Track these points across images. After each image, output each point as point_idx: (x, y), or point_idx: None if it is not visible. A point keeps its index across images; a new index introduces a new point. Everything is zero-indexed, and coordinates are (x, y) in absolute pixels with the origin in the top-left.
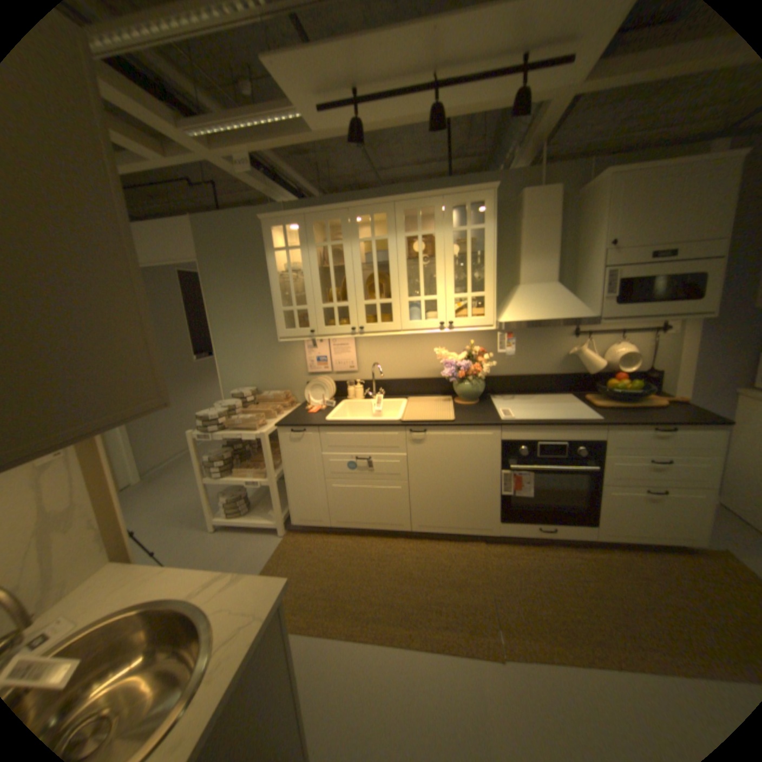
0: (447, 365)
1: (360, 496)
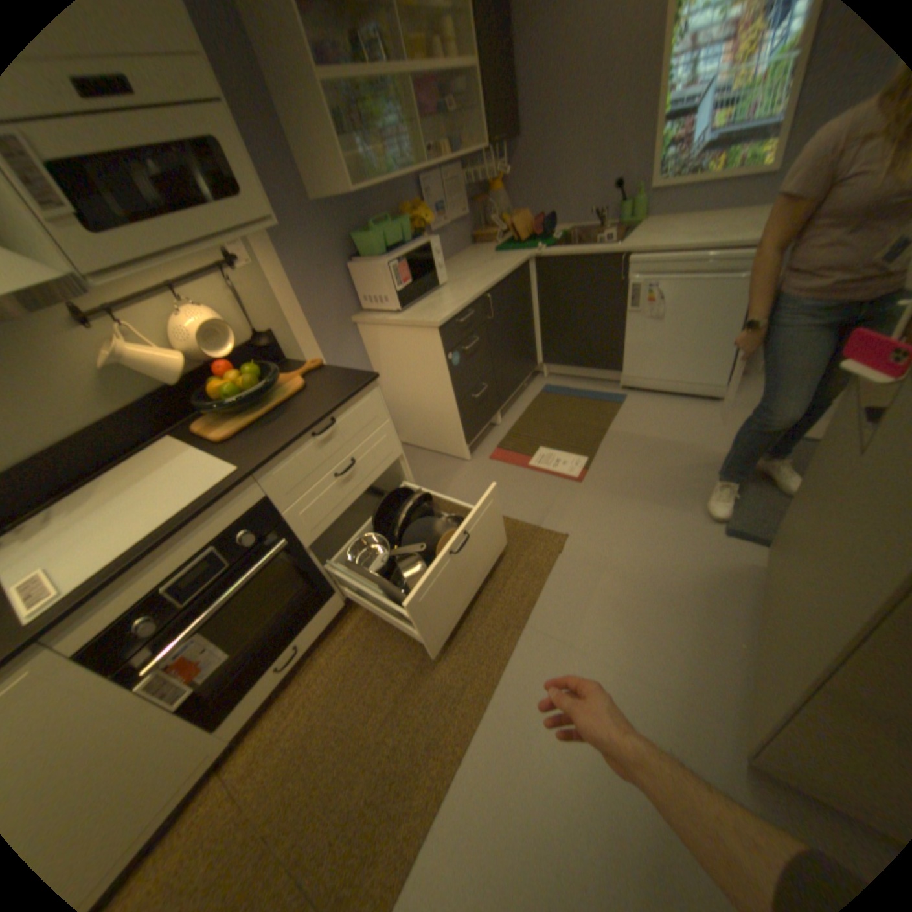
0: None
1: None
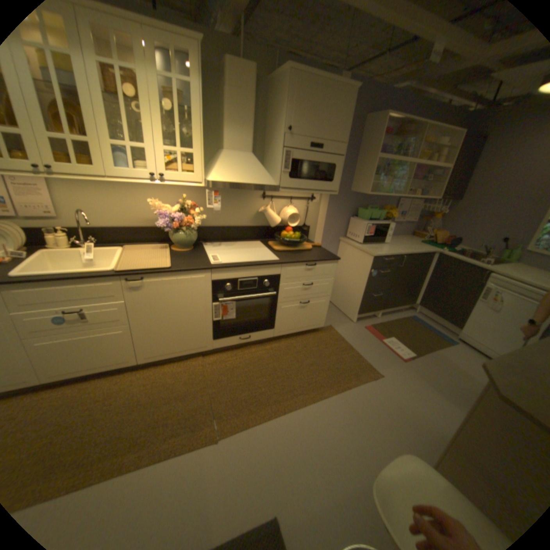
0: (162, 216)
1: (75, 347)
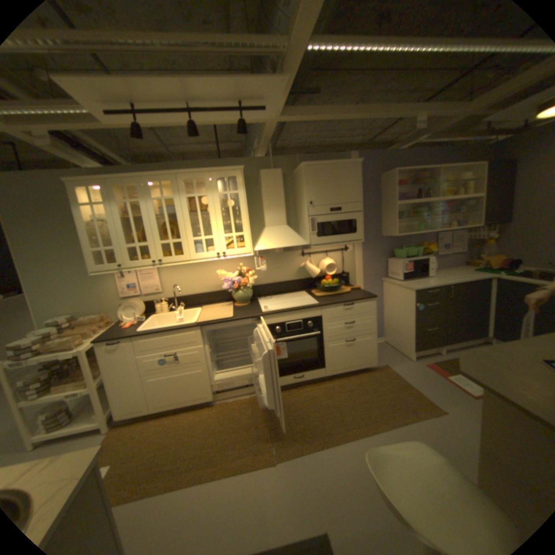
0: (226, 281)
1: (171, 383)
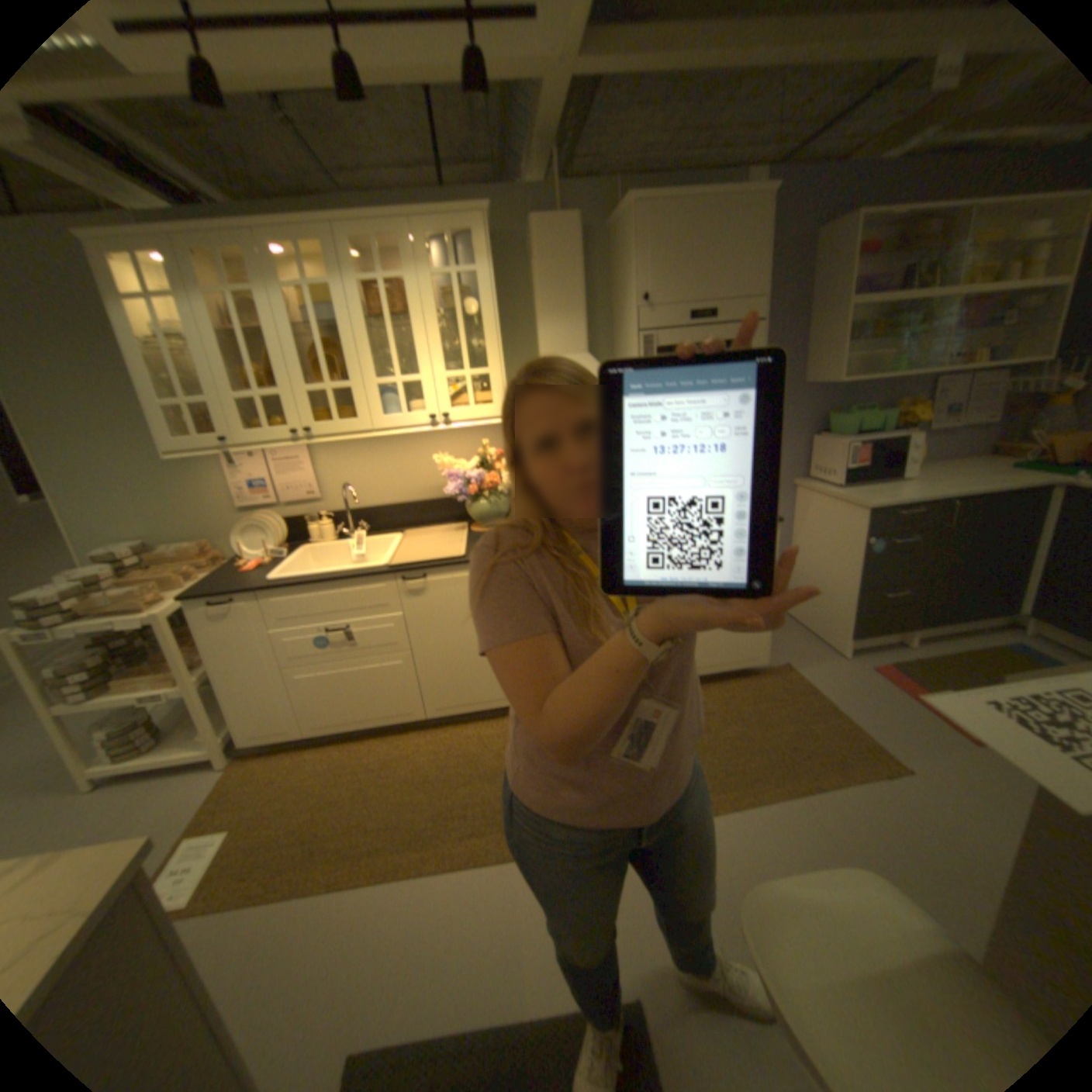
0: (451, 477)
1: (341, 683)
